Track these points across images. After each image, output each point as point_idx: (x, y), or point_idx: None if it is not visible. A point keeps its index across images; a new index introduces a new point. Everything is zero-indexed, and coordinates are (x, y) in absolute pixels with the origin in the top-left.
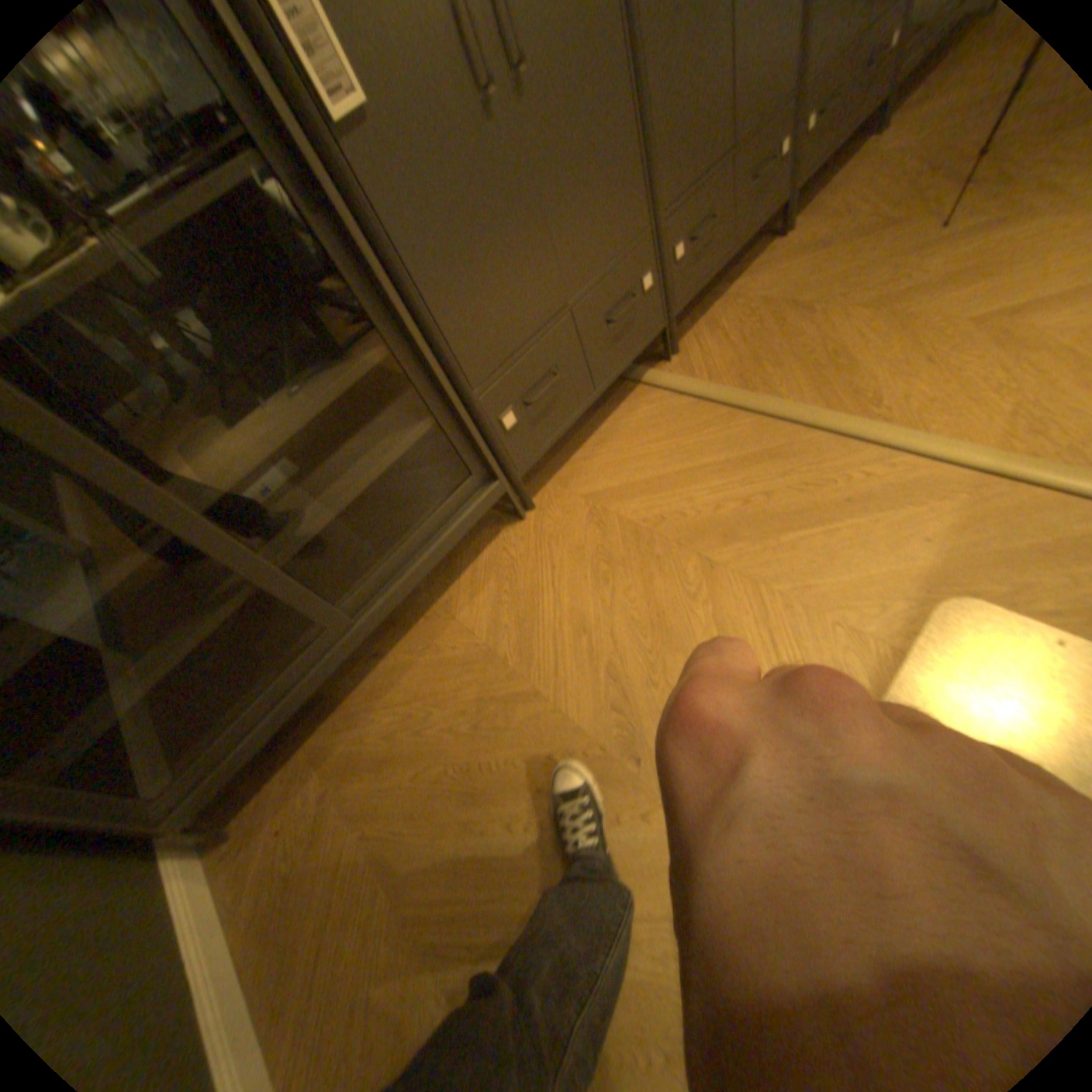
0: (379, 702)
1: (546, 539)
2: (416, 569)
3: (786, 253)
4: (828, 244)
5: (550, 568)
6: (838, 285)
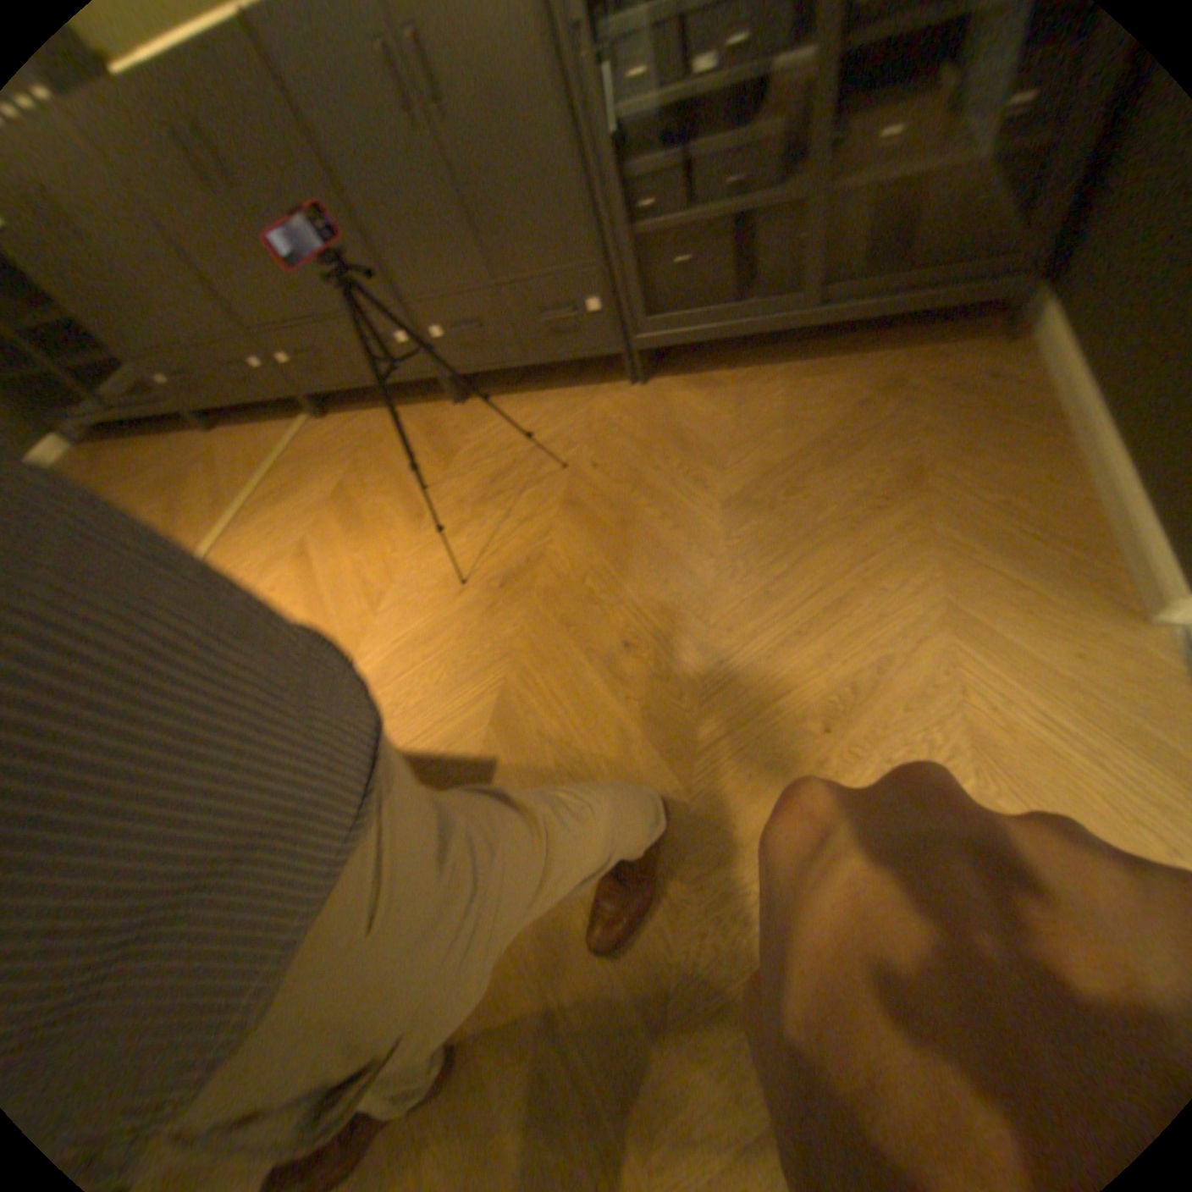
0: (117, 449)
1: (187, 448)
2: (130, 410)
3: (425, 416)
4: (429, 433)
5: (168, 460)
6: (368, 461)
